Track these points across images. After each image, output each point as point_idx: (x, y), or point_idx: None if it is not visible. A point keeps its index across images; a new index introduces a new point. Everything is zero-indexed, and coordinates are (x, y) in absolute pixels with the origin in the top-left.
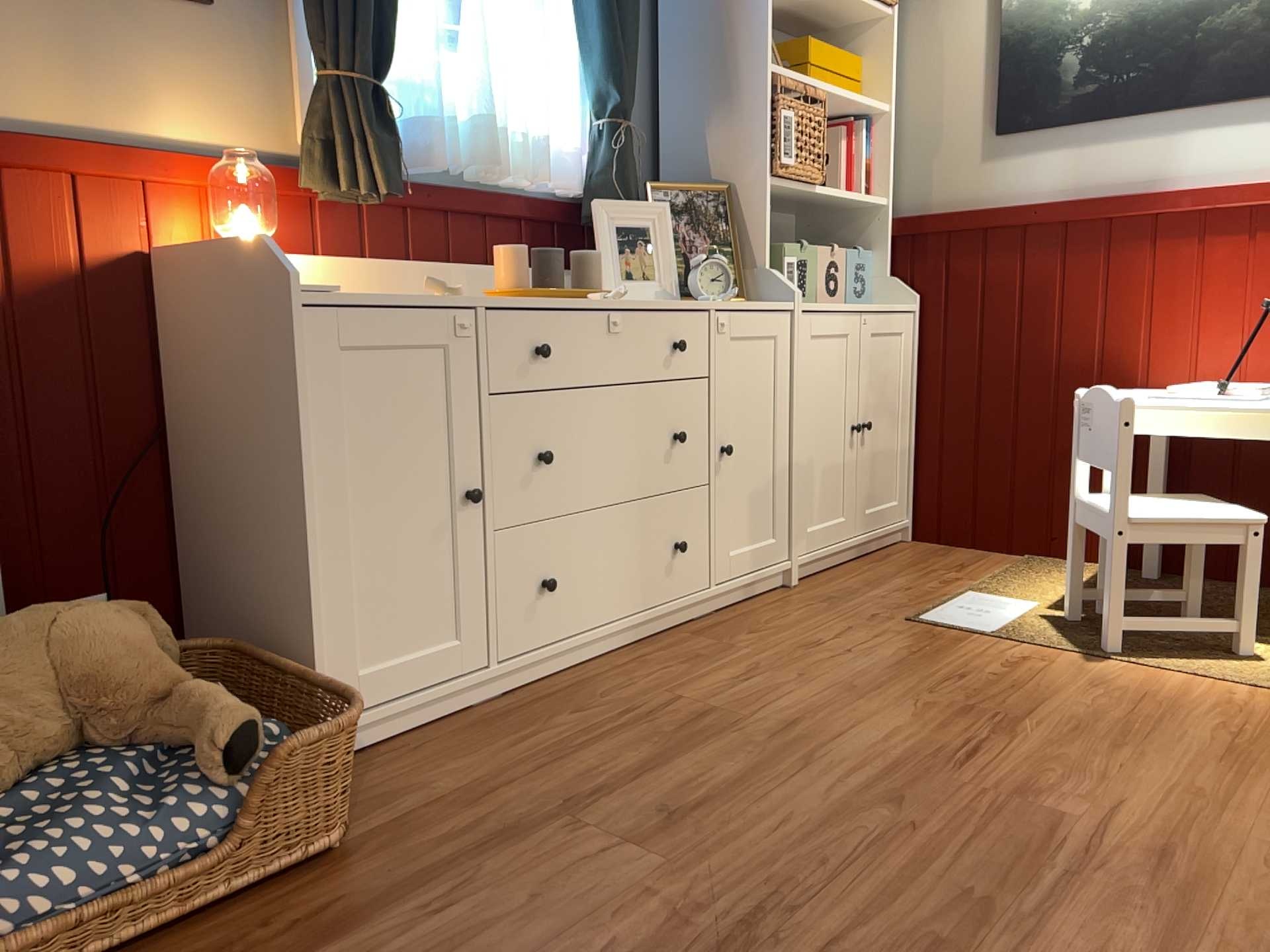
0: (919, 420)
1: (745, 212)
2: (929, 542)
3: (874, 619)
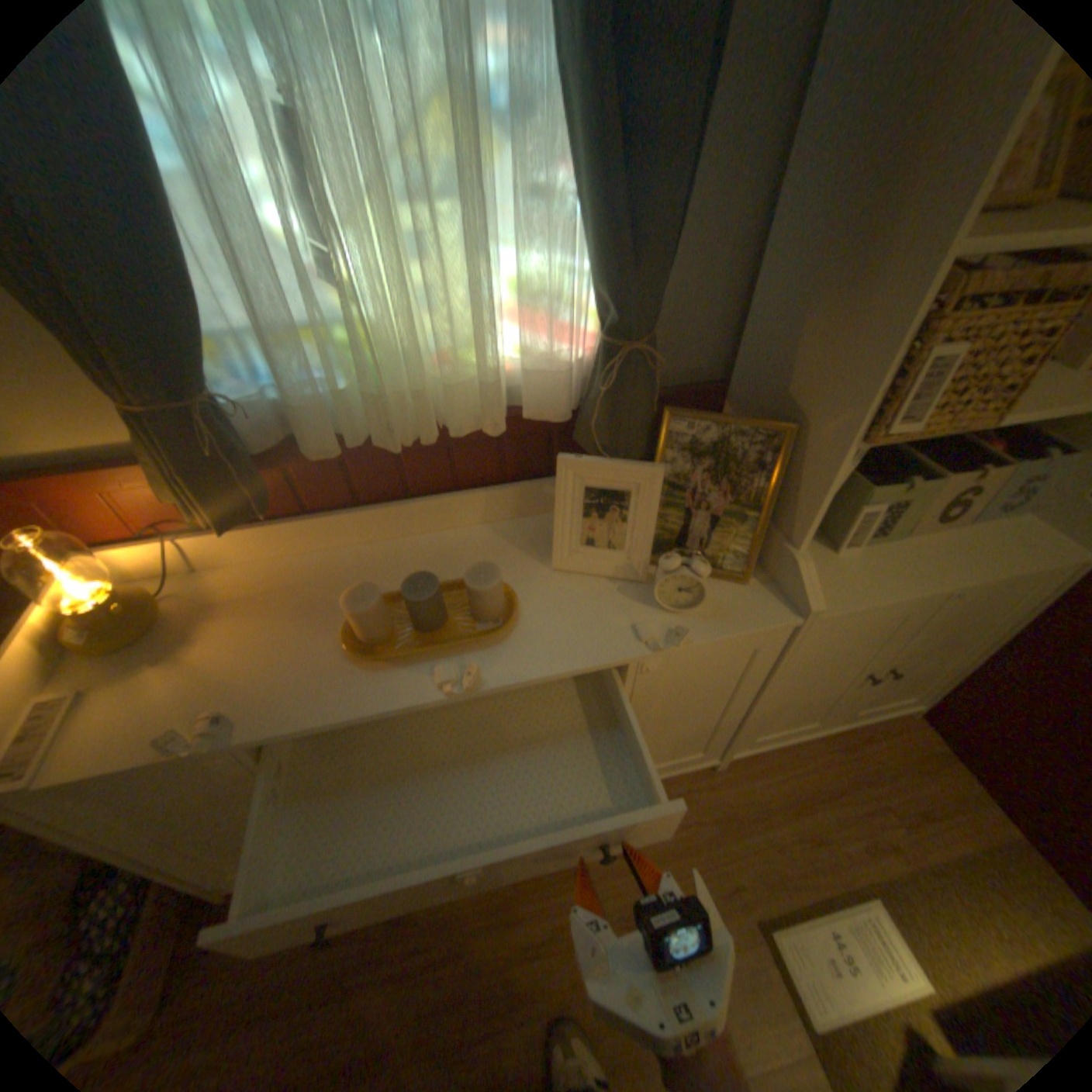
0: (1003, 654)
1: (807, 469)
2: (937, 735)
3: (732, 902)
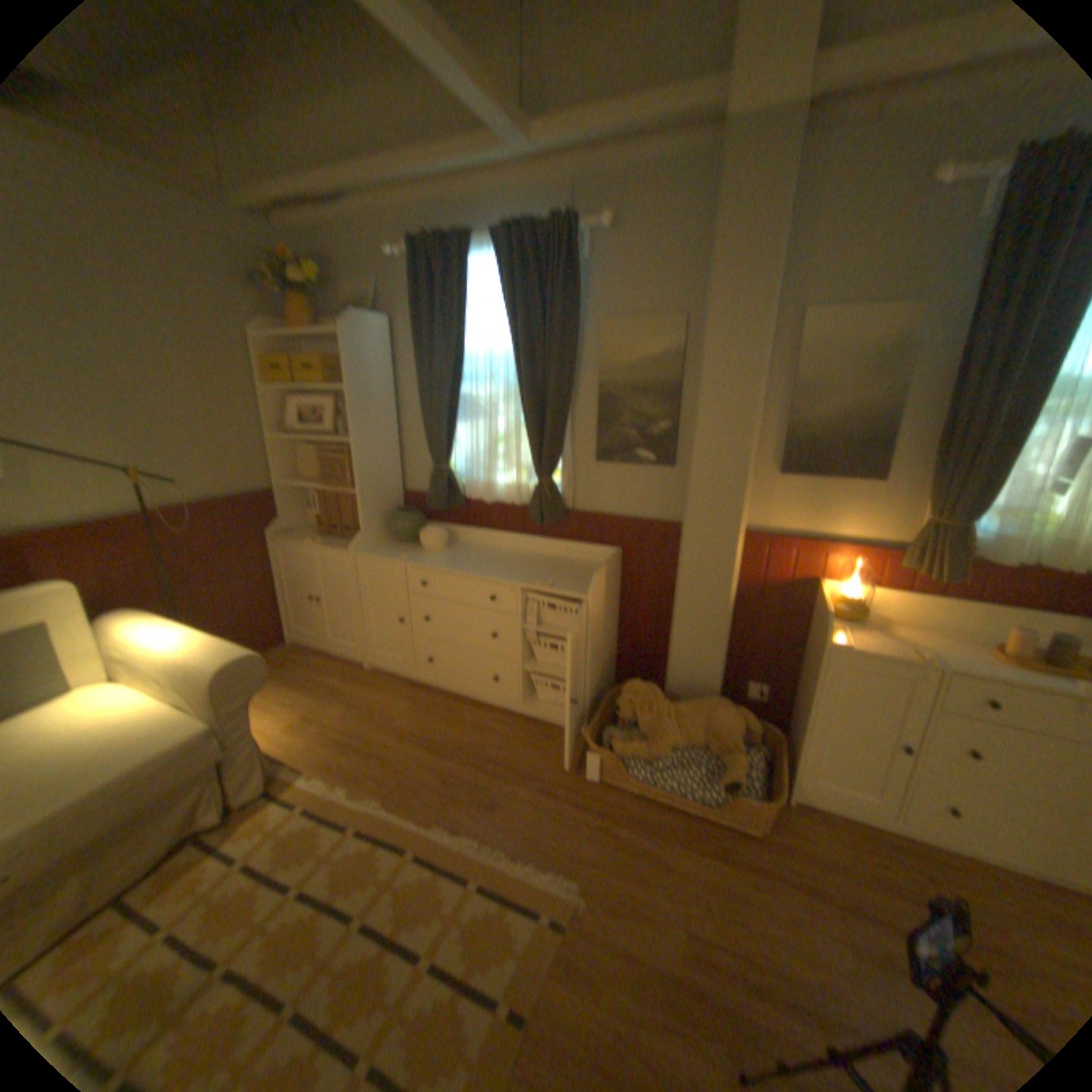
0: None
1: None
2: None
3: None
